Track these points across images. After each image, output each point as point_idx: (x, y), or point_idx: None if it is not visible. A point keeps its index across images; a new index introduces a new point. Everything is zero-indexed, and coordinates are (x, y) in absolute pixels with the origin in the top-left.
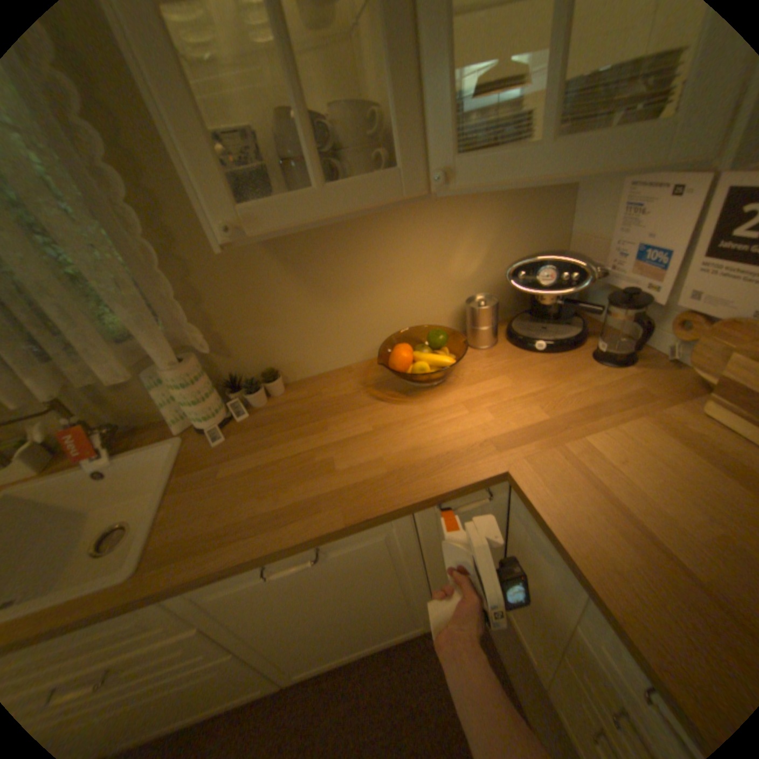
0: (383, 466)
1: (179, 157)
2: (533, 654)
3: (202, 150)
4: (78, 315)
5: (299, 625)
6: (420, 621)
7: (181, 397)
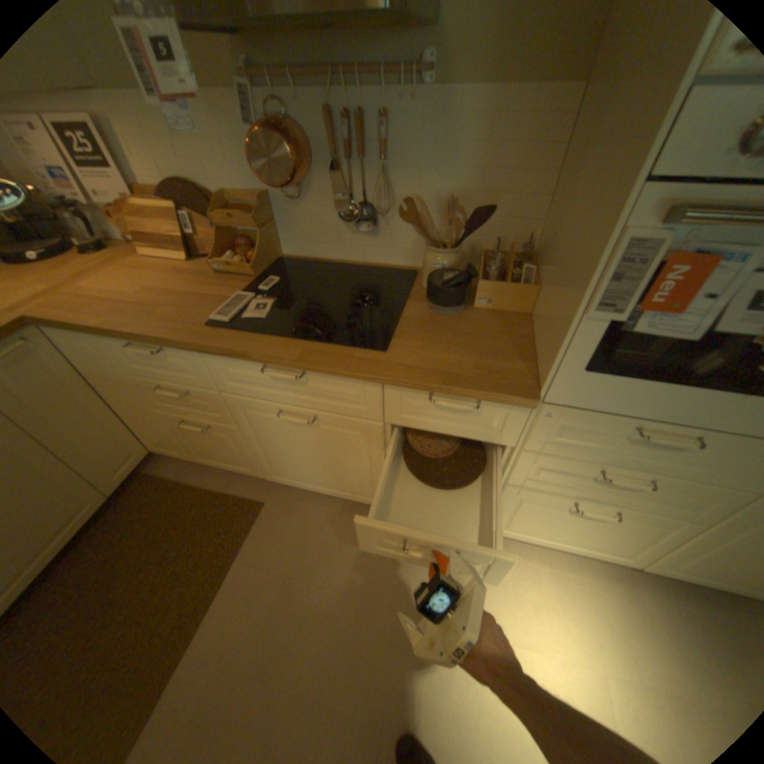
0: None
1: None
2: (172, 450)
3: None
4: None
5: None
6: (79, 496)
7: None
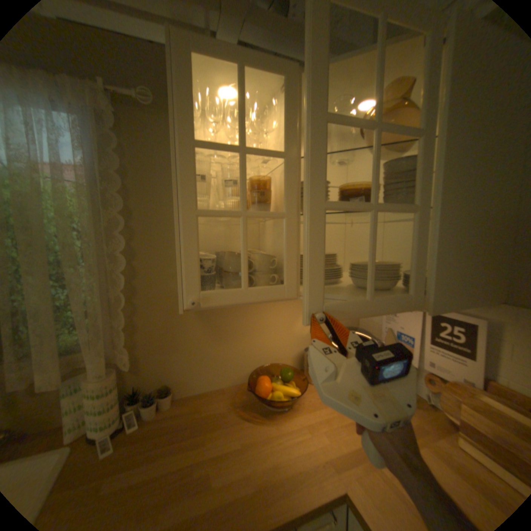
0: (252, 485)
1: (179, 266)
2: None
3: (195, 267)
4: (52, 335)
5: None
6: None
7: (93, 407)
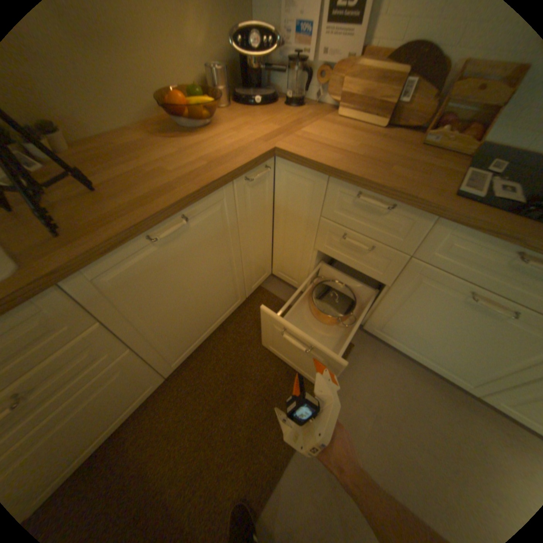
0: (204, 162)
1: None
2: (295, 279)
3: None
4: None
5: (176, 305)
6: (239, 293)
7: None
